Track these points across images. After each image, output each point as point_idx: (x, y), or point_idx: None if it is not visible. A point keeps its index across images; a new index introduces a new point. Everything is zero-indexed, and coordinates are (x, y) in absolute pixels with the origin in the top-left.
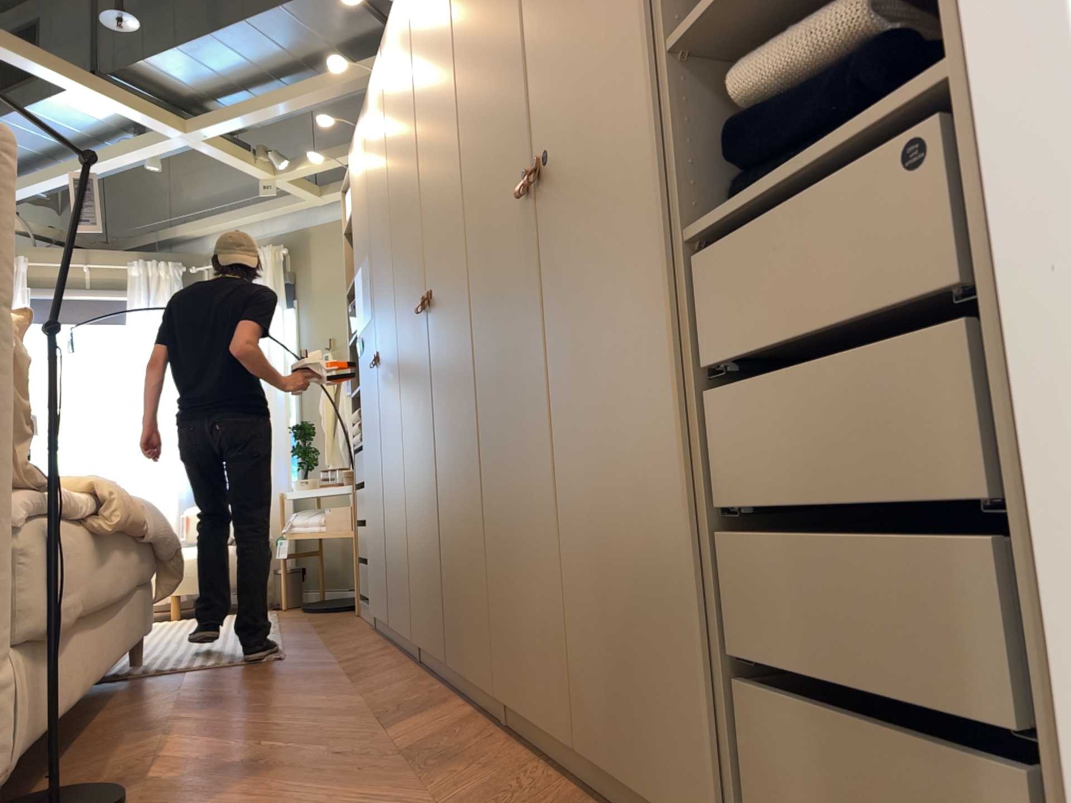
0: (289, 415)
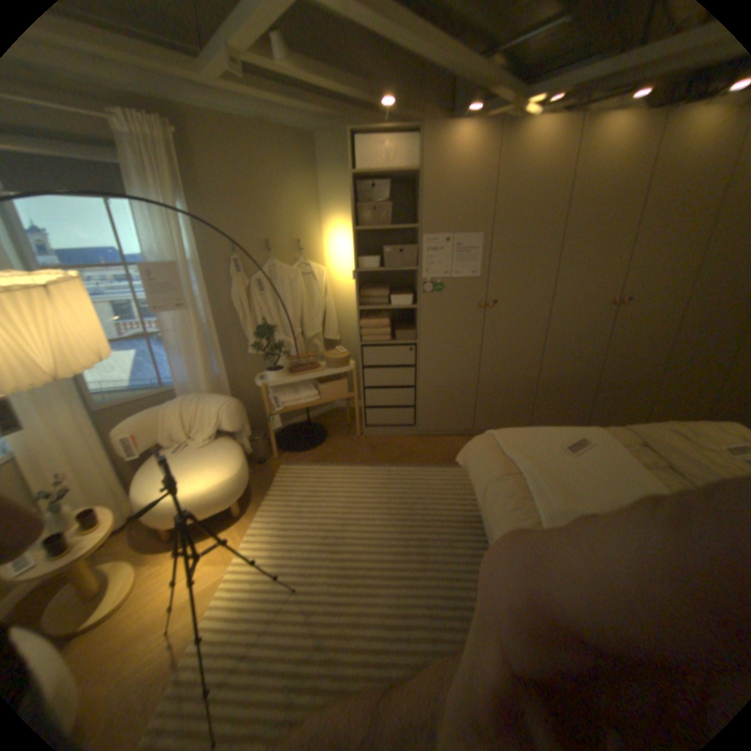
0: (202, 315)
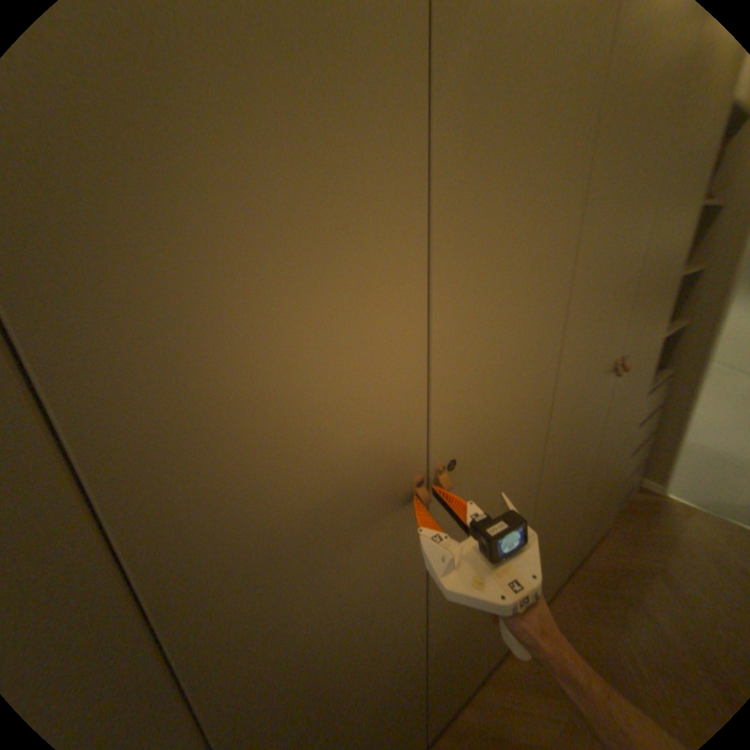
0: None
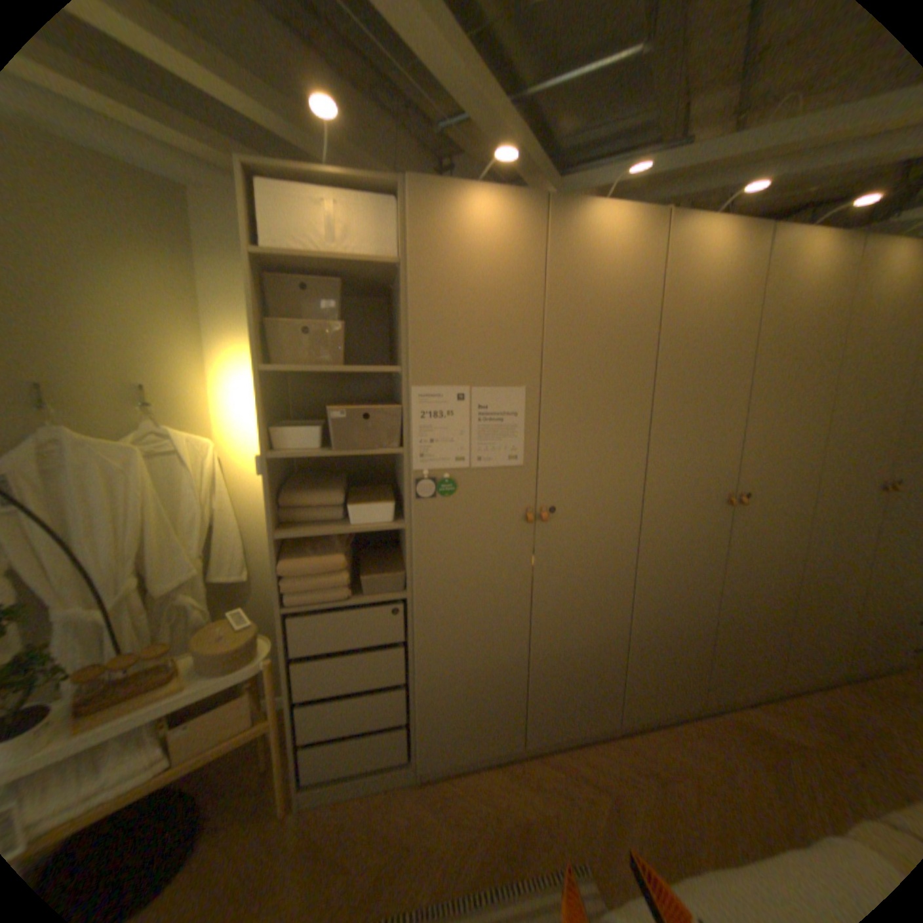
0: None
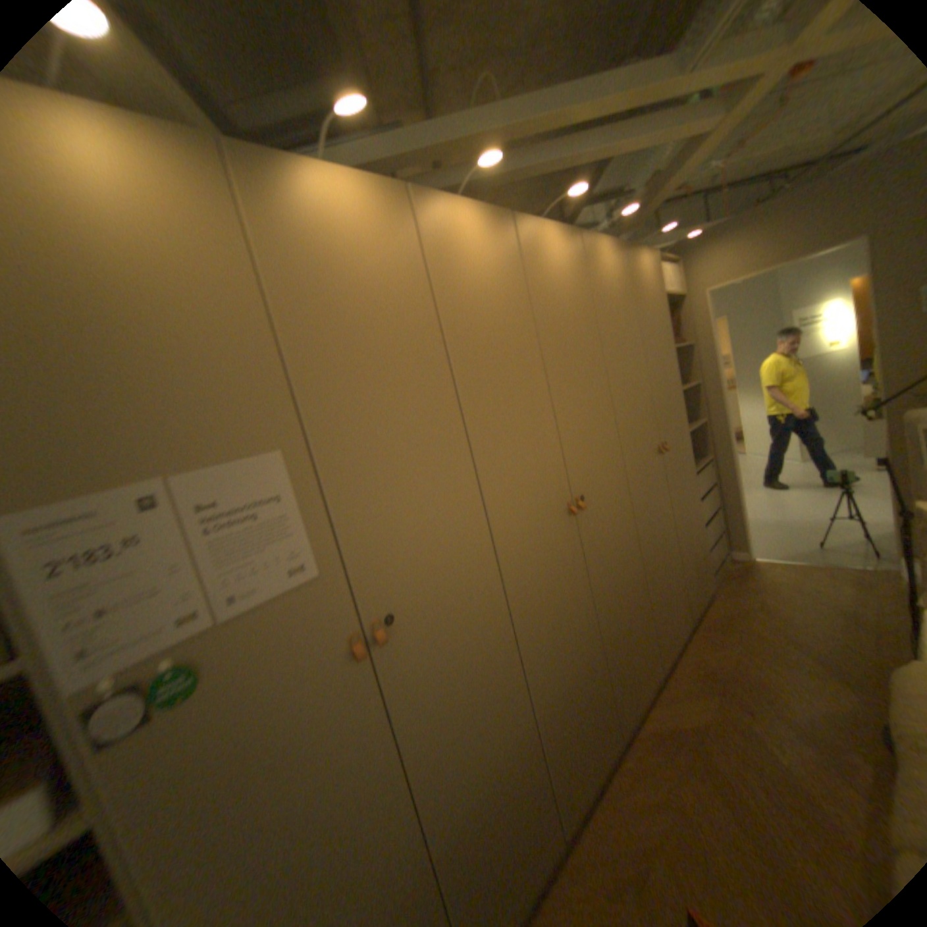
0: None
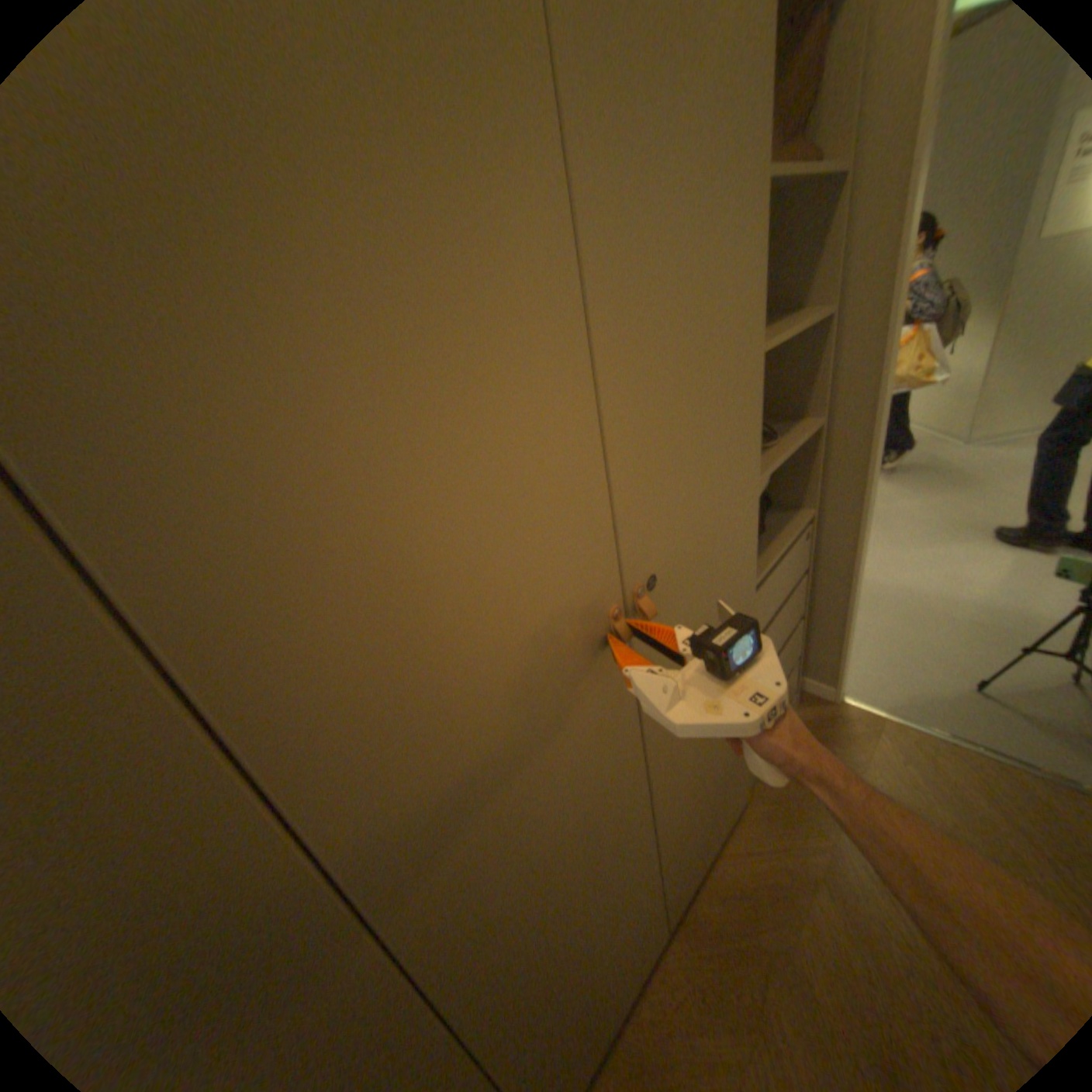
0: None
